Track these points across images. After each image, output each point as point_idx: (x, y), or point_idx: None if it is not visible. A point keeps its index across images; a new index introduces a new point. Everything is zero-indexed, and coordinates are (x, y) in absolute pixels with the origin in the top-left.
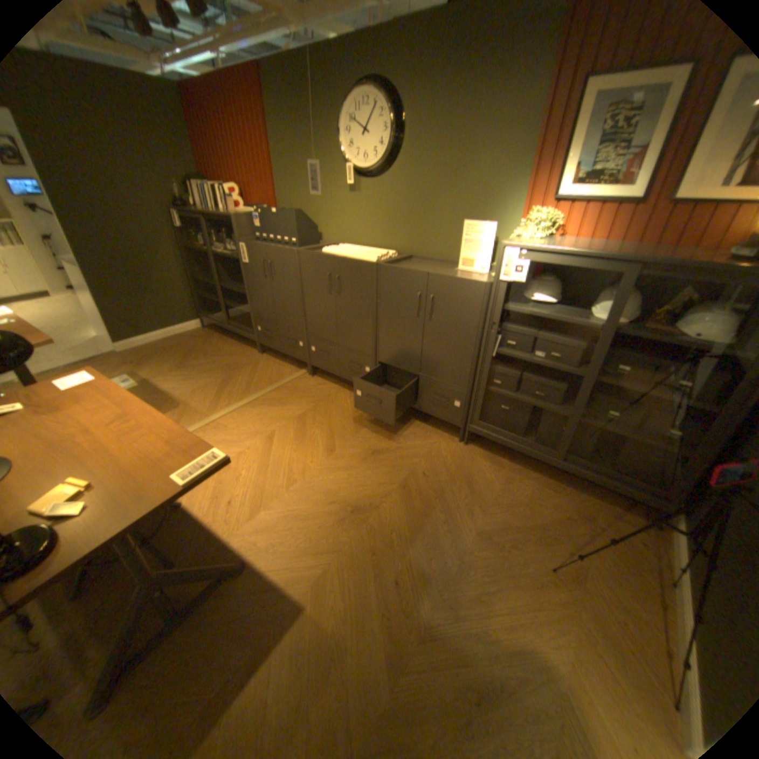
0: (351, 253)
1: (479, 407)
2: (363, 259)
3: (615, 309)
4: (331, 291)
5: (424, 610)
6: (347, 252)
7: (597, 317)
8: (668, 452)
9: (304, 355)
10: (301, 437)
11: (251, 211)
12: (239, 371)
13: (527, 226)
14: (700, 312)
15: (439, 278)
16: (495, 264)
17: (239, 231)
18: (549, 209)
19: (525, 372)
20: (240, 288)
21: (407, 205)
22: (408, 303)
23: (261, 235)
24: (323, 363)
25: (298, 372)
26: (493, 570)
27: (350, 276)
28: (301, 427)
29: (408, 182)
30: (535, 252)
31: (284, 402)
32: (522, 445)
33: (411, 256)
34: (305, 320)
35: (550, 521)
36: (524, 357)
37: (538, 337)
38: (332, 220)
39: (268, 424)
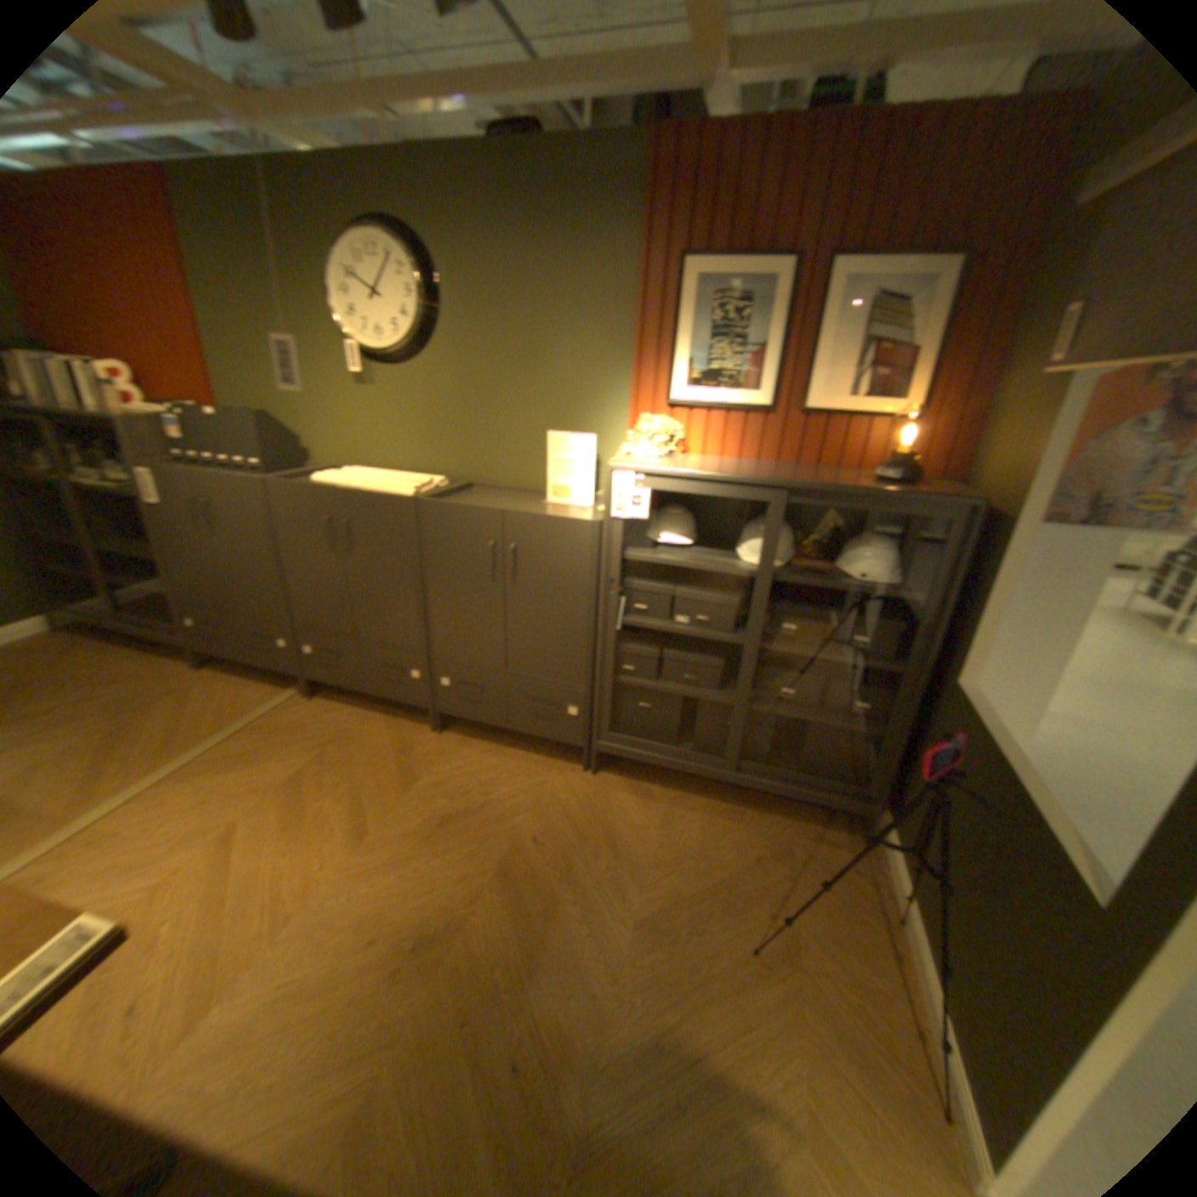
0: (365, 481)
1: (605, 711)
2: (388, 491)
3: (765, 550)
4: (332, 547)
5: (568, 1106)
6: (357, 480)
7: (745, 561)
8: (858, 733)
9: (287, 663)
10: (293, 822)
11: (156, 409)
12: (141, 711)
13: (637, 441)
14: (858, 547)
15: (520, 518)
16: (600, 494)
17: (130, 445)
18: (662, 418)
19: (664, 648)
20: (138, 549)
21: (454, 407)
22: (474, 559)
23: (180, 452)
24: (327, 673)
25: (276, 695)
26: (669, 984)
27: (366, 519)
28: (291, 804)
29: (453, 372)
30: (654, 477)
31: (249, 760)
32: (676, 758)
33: (469, 483)
34: (284, 600)
35: (734, 870)
36: (660, 627)
37: (674, 595)
38: (324, 427)
39: (218, 811)
